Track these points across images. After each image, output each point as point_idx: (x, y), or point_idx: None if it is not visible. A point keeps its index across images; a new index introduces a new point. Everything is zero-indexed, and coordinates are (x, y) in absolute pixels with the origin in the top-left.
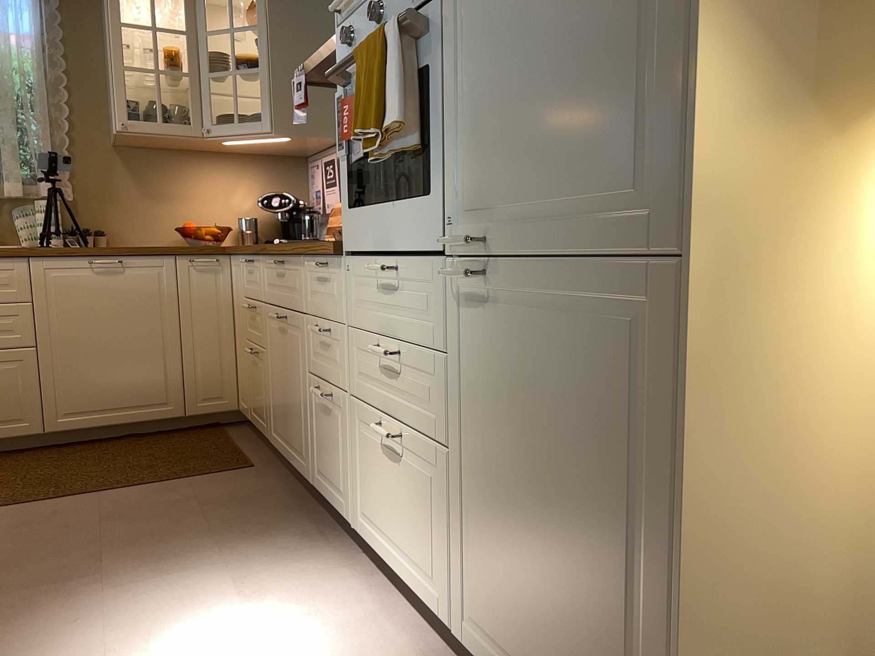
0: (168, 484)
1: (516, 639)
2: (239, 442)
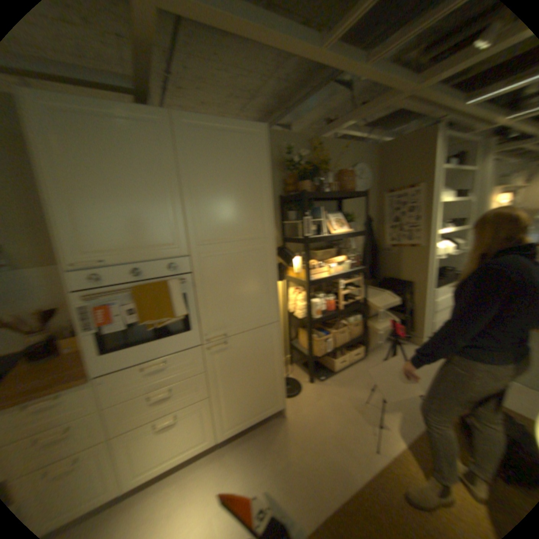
0: None
1: (241, 416)
2: None
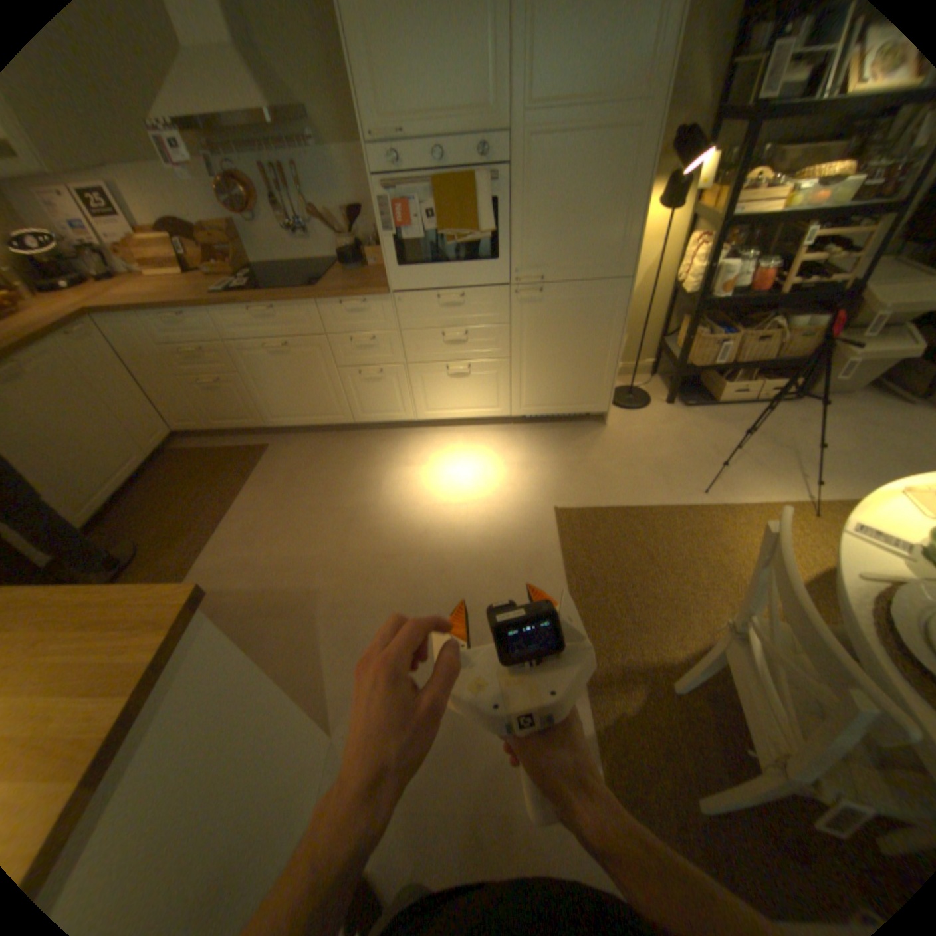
0: (249, 481)
1: (546, 398)
2: (209, 446)
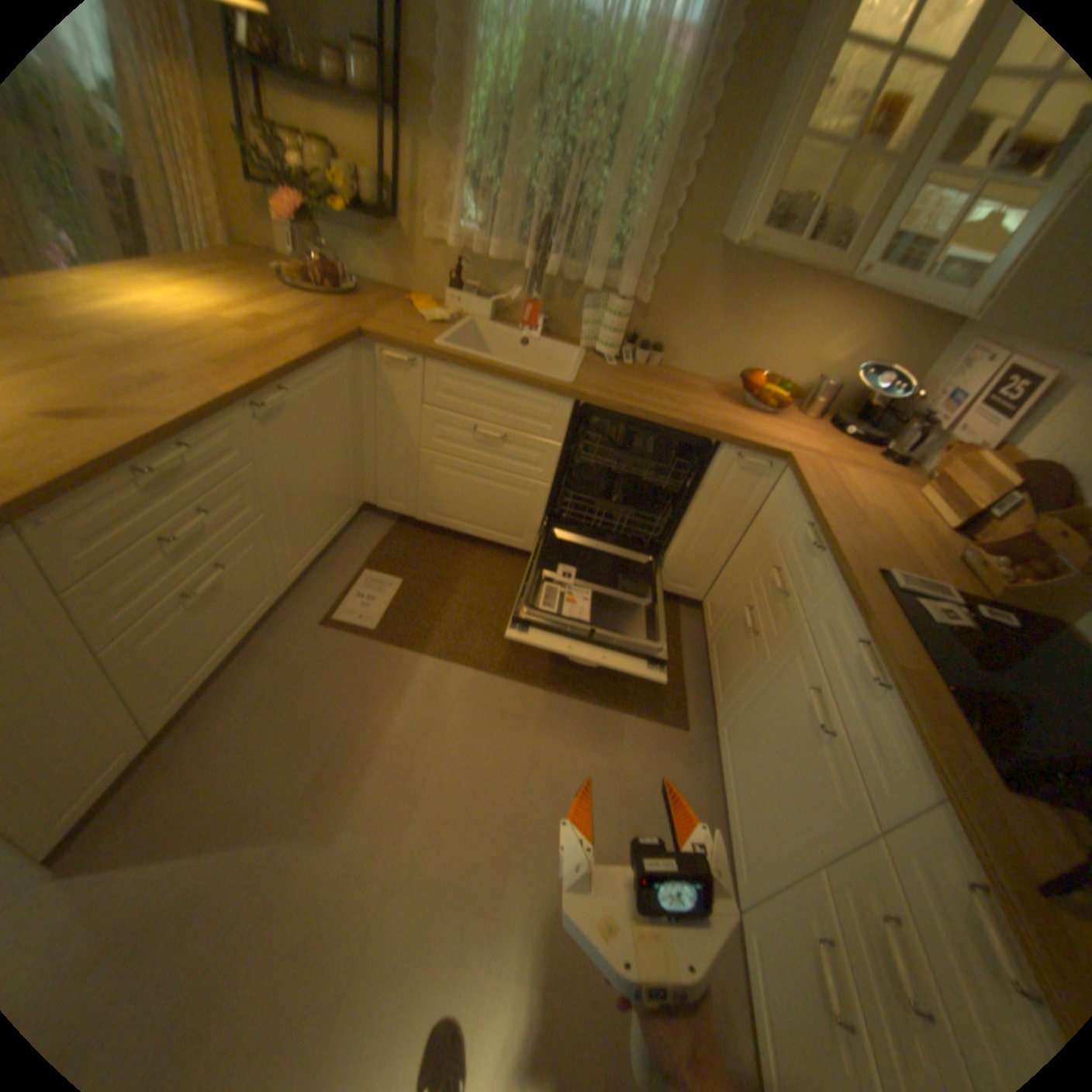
0: (605, 713)
1: None
2: (687, 650)
